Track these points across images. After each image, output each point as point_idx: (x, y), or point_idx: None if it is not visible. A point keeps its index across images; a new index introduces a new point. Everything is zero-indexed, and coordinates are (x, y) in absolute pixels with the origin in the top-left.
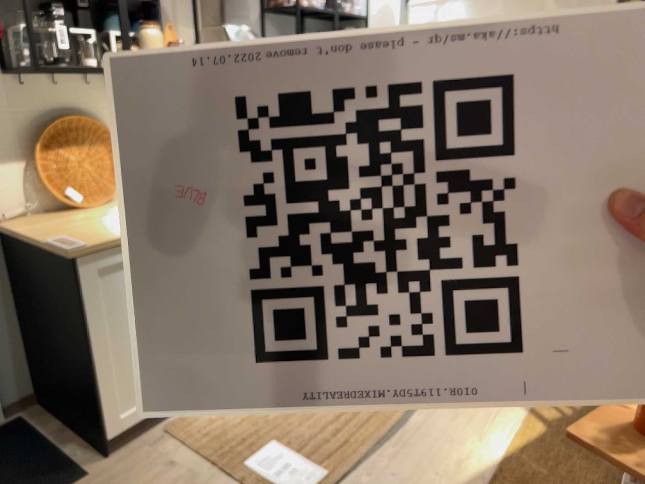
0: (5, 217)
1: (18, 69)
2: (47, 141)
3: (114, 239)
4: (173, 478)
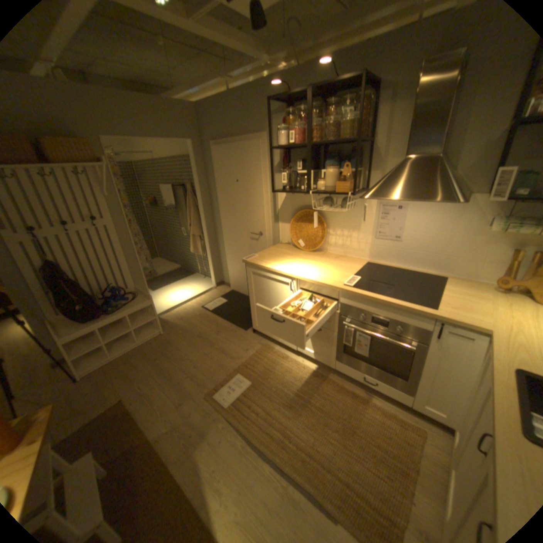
0: (282, 242)
1: (293, 188)
2: (299, 218)
3: (256, 263)
4: (239, 352)
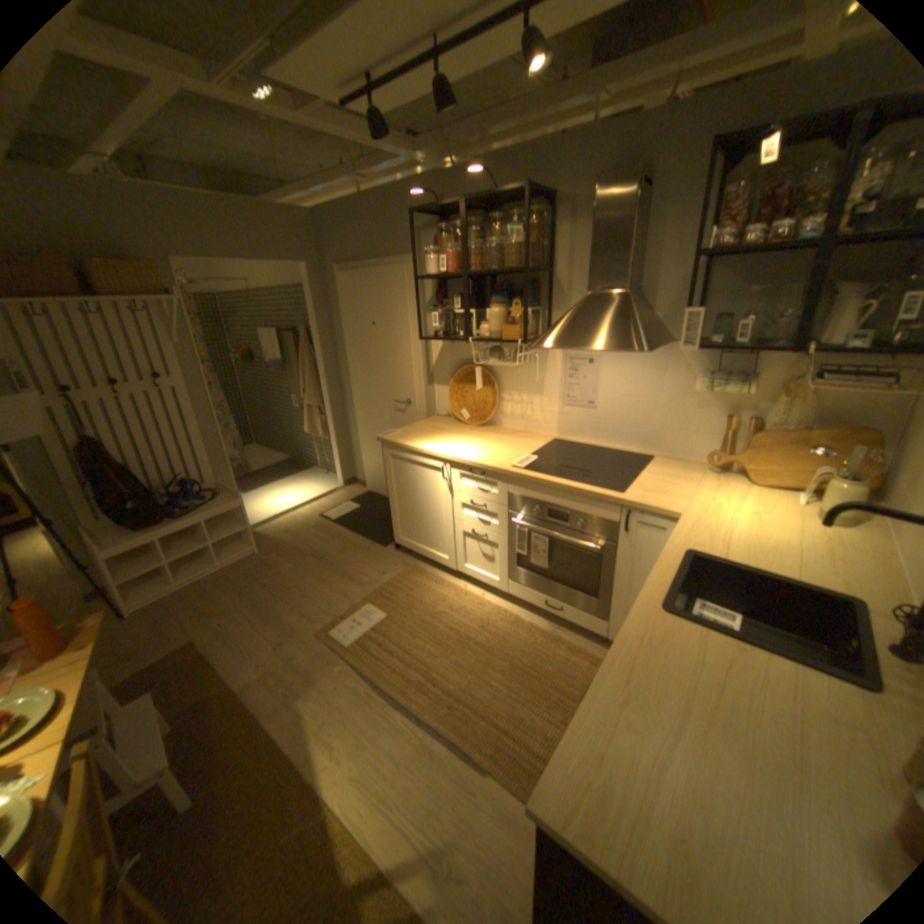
0: (439, 414)
1: (451, 334)
2: (461, 378)
3: (396, 442)
4: (373, 576)
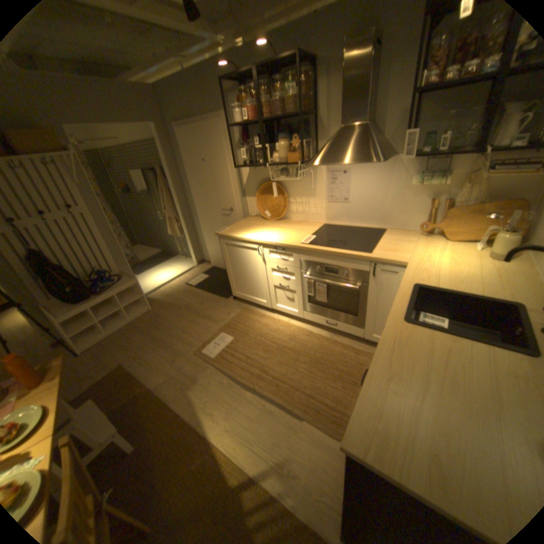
0: (251, 215)
1: (254, 163)
2: (263, 191)
3: (227, 235)
4: (223, 316)
